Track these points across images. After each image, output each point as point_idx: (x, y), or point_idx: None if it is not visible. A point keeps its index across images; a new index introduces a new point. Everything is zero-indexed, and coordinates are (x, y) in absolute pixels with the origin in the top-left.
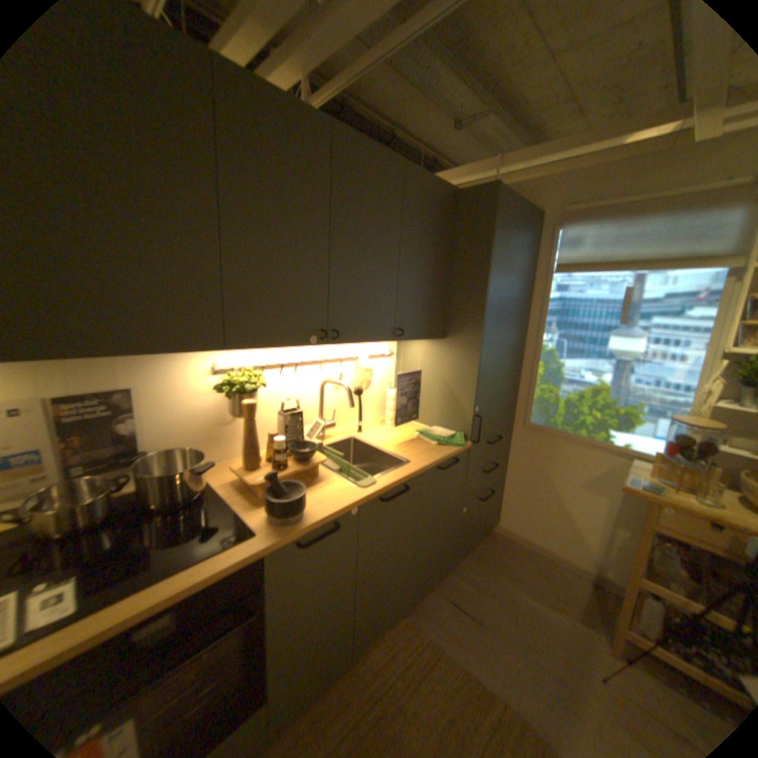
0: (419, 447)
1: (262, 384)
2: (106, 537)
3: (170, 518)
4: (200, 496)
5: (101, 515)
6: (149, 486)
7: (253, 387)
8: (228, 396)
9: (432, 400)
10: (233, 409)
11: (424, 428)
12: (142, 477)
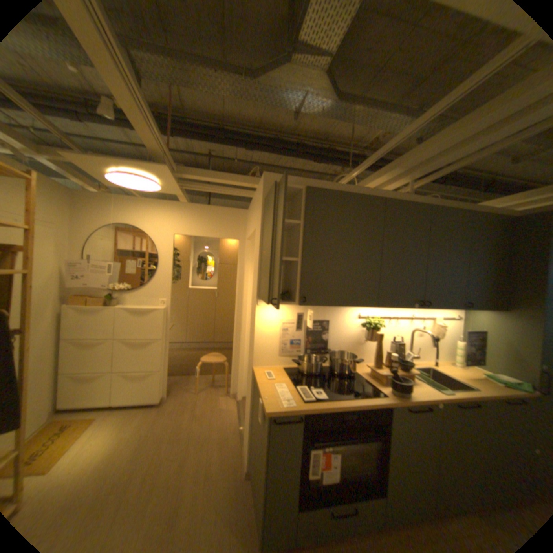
0: (487, 384)
1: (382, 326)
2: (322, 380)
3: (344, 379)
4: (353, 375)
5: (318, 371)
6: (336, 363)
7: (378, 327)
8: (364, 329)
9: (497, 354)
10: (367, 336)
11: (491, 373)
12: (333, 358)
